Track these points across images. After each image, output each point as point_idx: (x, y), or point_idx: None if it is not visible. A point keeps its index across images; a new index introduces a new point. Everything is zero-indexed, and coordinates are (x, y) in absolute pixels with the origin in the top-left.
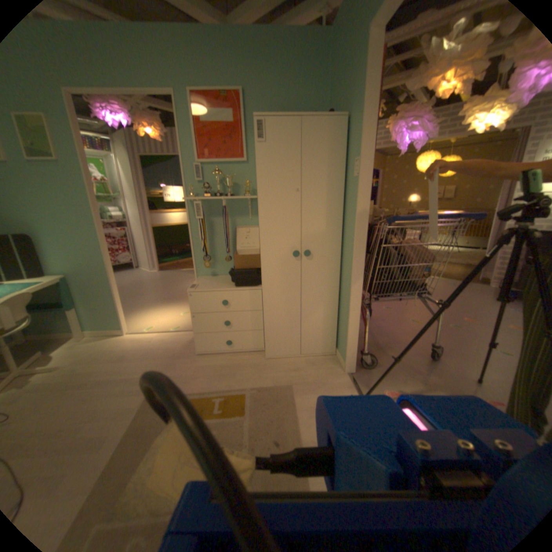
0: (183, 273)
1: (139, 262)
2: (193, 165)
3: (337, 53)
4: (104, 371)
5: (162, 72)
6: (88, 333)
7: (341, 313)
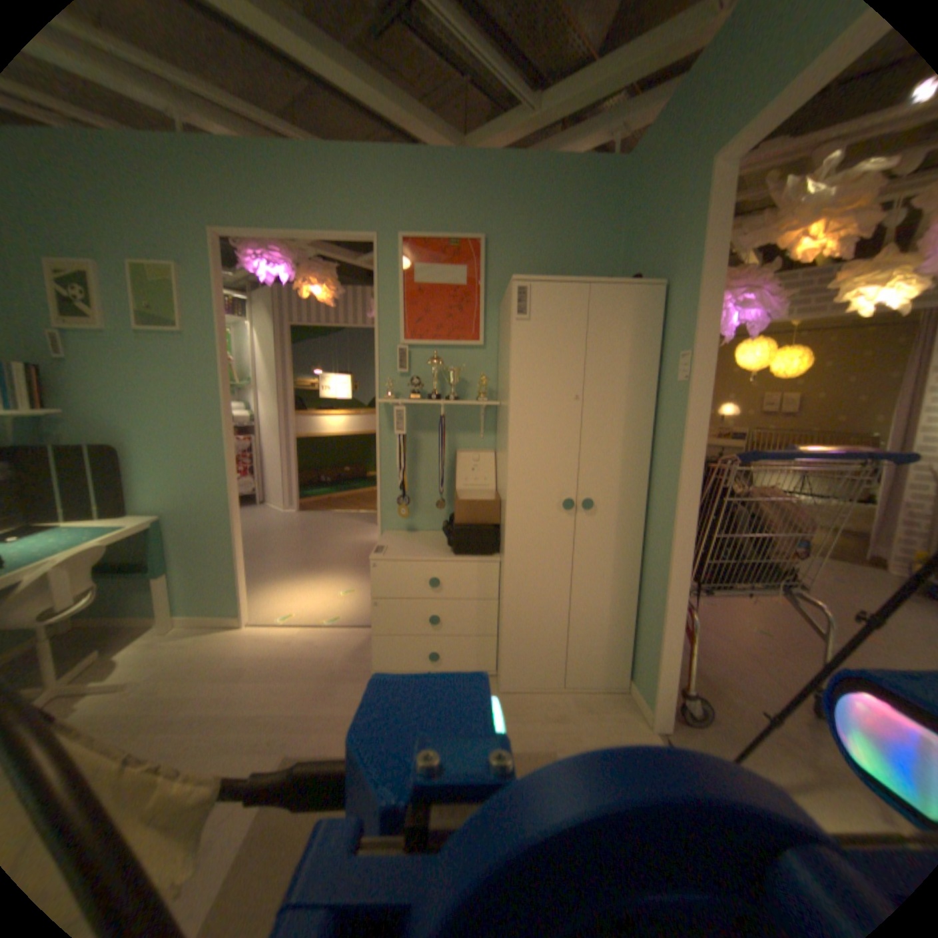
0: (339, 518)
1: (267, 495)
2: (396, 349)
3: (640, 191)
4: (208, 697)
5: (363, 210)
6: (180, 622)
7: (644, 614)
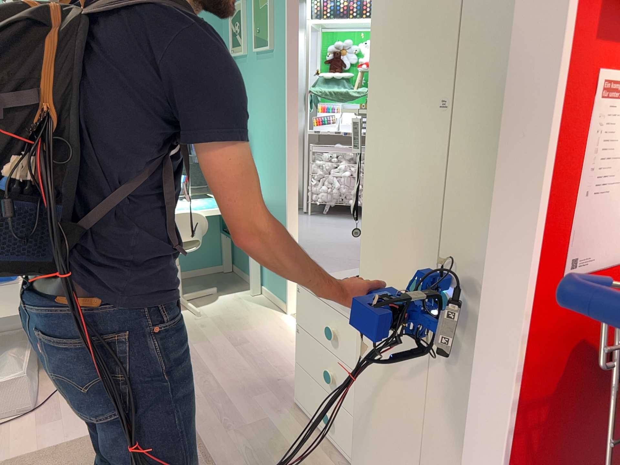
0: None
1: None
2: None
3: None
4: (214, 345)
5: None
6: (264, 291)
7: None
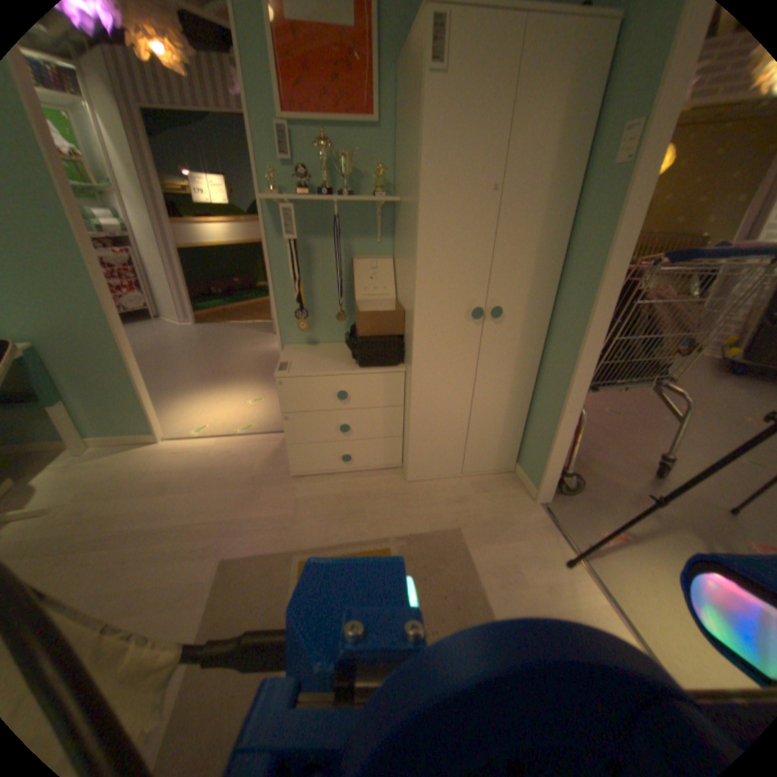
0: (236, 328)
1: (160, 309)
2: (272, 125)
3: None
4: (137, 511)
5: None
6: (93, 441)
7: (536, 411)
